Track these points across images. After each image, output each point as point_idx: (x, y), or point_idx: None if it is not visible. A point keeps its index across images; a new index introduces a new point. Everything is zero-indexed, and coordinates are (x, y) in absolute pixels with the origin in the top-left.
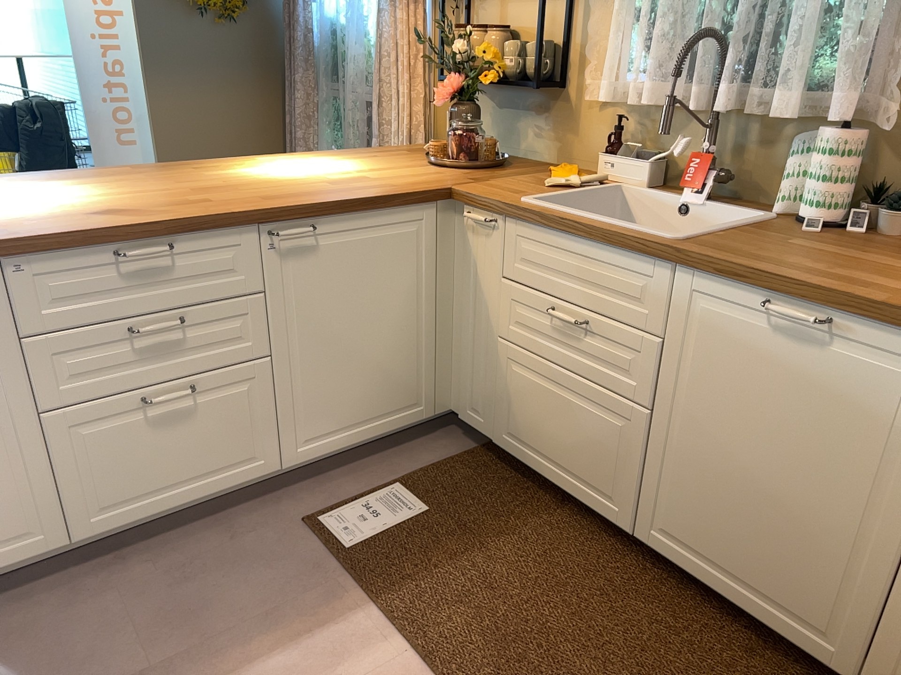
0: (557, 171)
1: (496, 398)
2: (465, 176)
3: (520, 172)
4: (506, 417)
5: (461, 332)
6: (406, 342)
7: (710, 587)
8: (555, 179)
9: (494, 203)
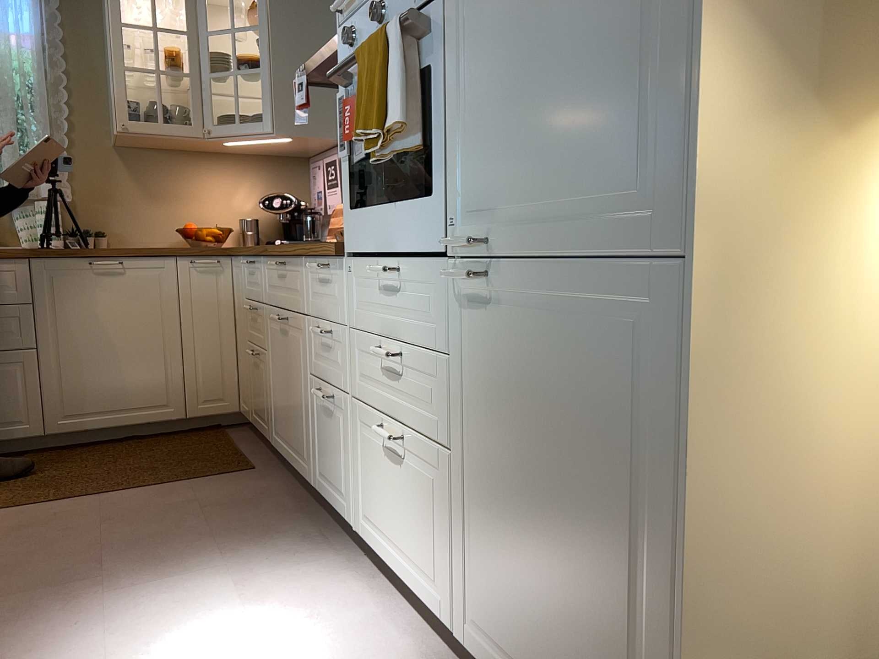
0: None
1: None
2: None
3: None
4: None
5: None
6: None
7: (105, 428)
8: None
9: None
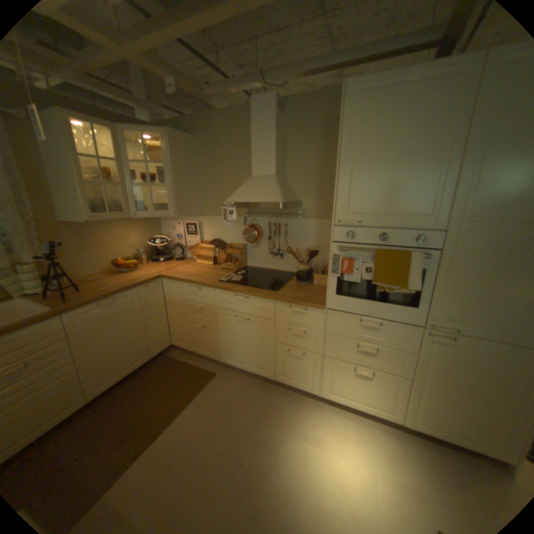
0: None
1: None
2: None
3: None
4: None
5: None
6: None
7: (116, 383)
8: None
9: None
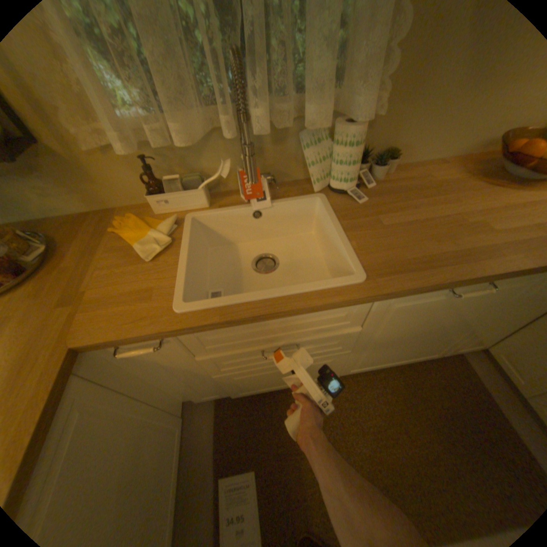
0: (125, 230)
1: (225, 388)
2: (41, 302)
3: (84, 249)
4: (238, 389)
5: (165, 384)
6: (146, 442)
7: (382, 368)
8: (144, 246)
9: (152, 336)
